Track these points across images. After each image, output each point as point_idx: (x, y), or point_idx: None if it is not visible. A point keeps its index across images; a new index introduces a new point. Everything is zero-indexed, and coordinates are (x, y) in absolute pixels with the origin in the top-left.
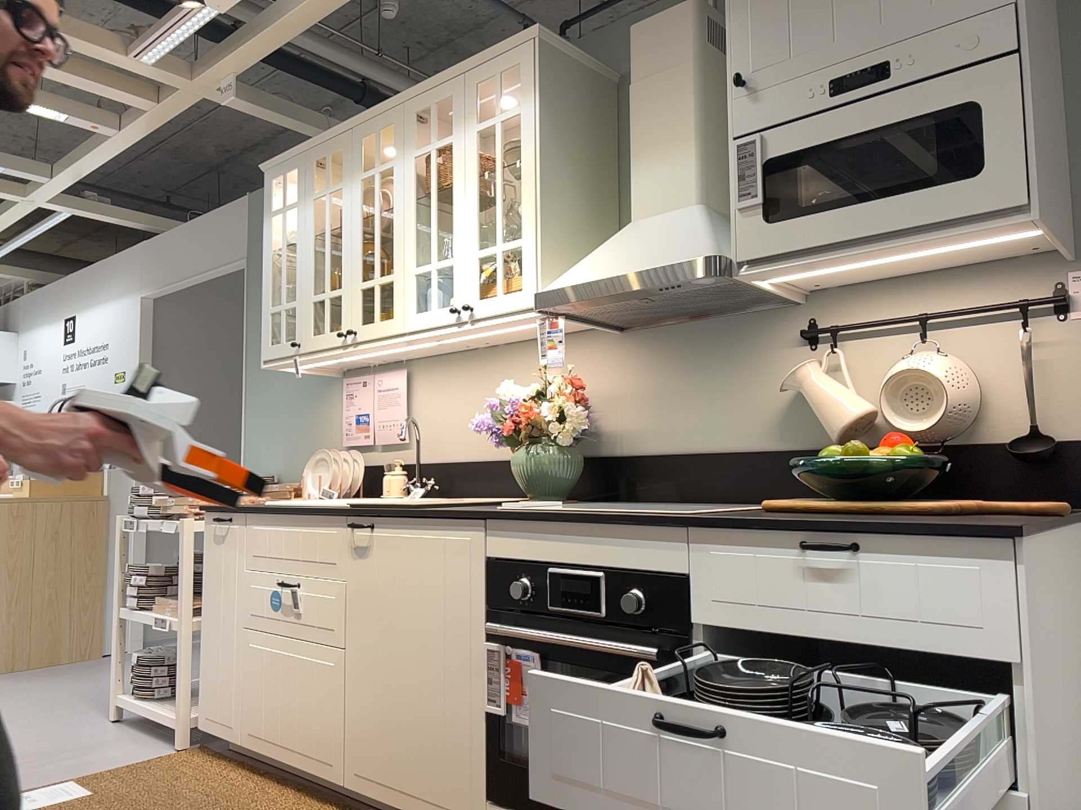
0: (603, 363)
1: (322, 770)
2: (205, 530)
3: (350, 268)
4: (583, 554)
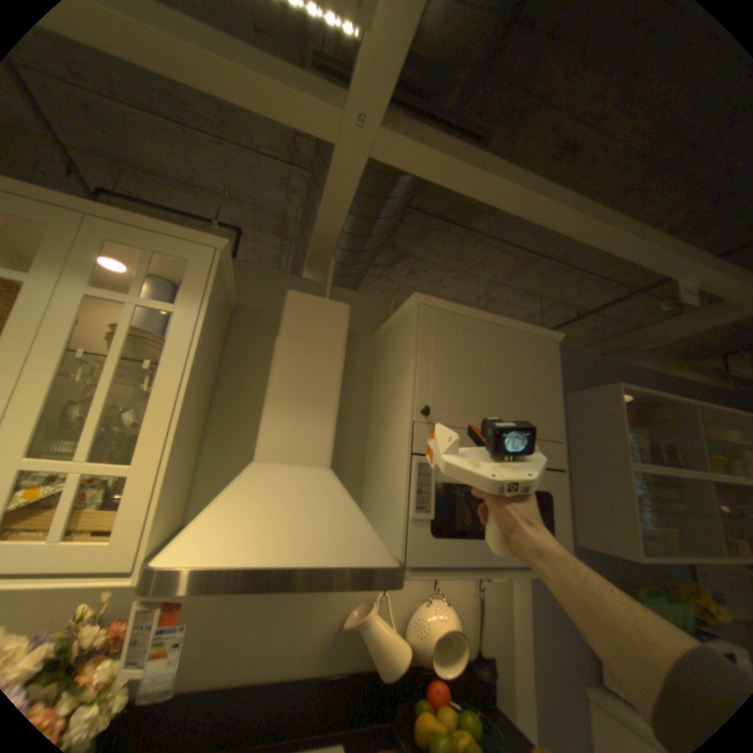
0: None
1: None
2: None
3: None
4: None
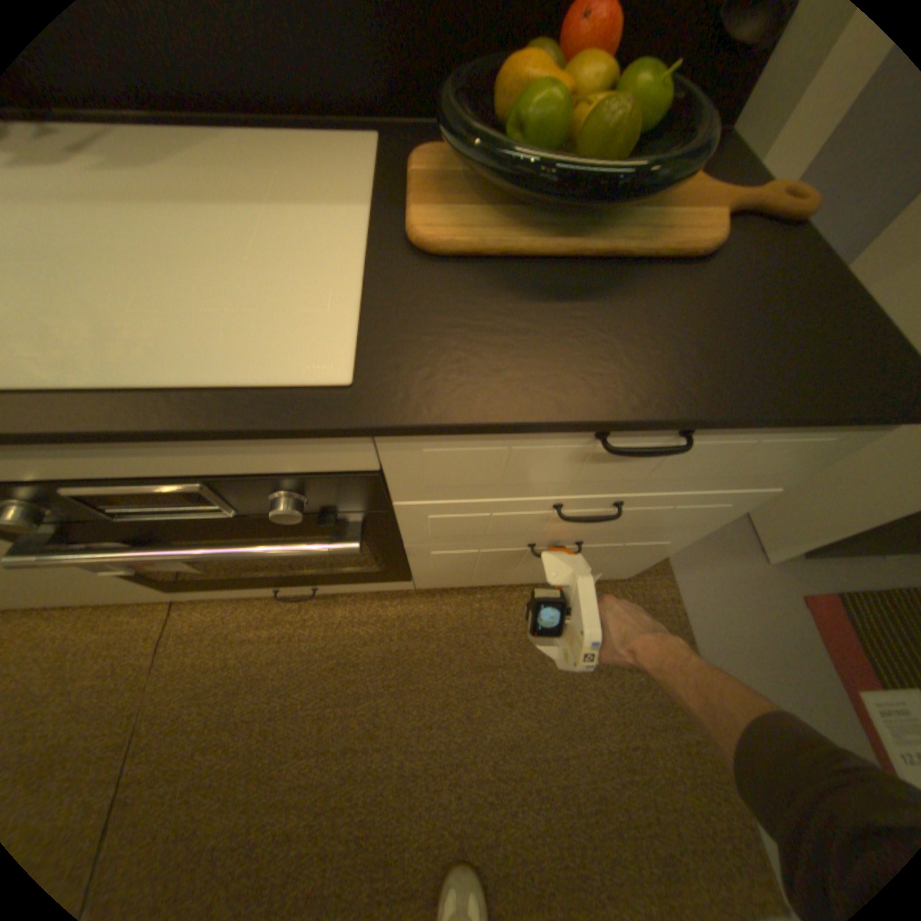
0: None
1: None
2: None
3: None
4: (121, 466)
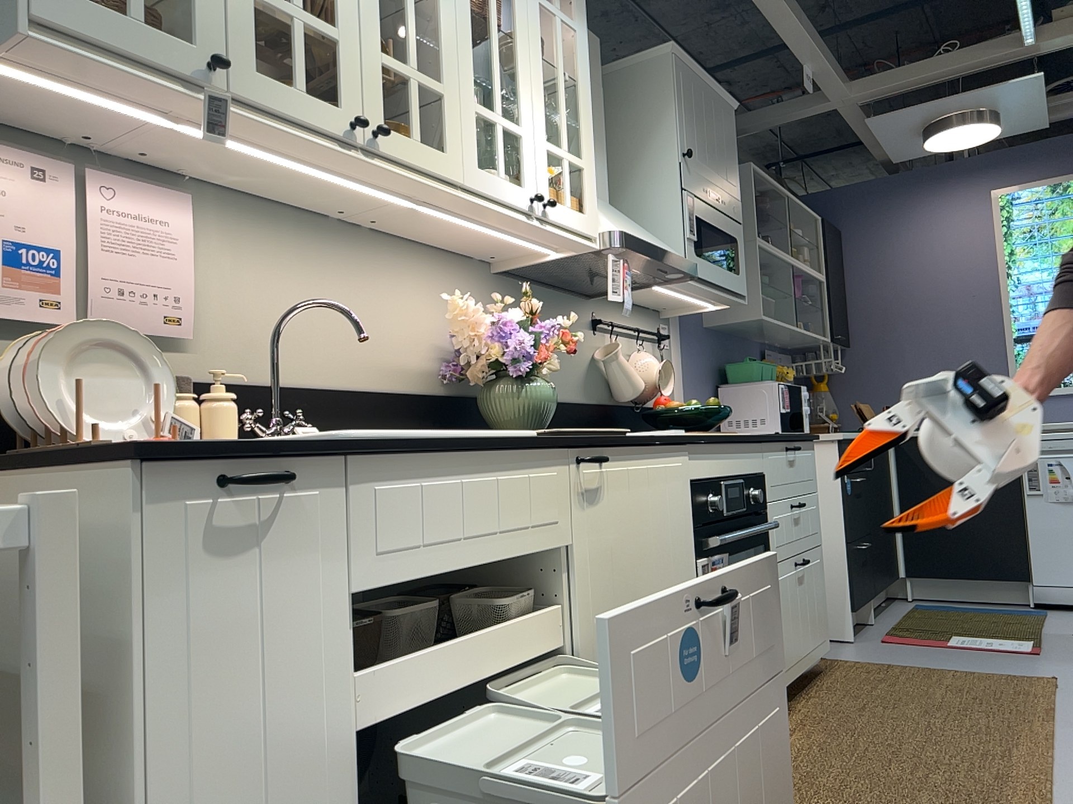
0: (482, 300)
1: None
2: (130, 526)
3: (357, 8)
4: (734, 466)
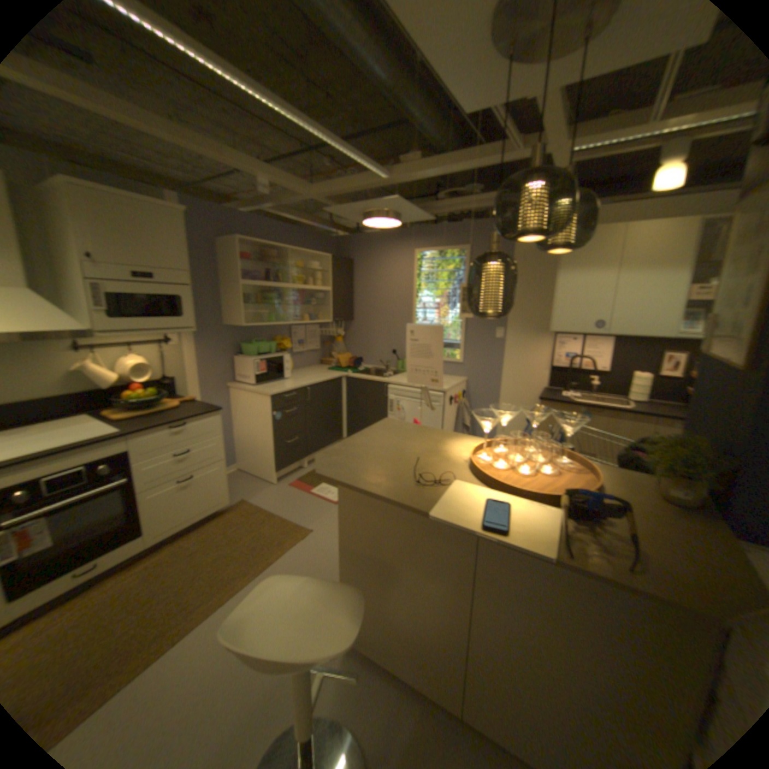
0: None
1: None
2: None
3: None
4: (69, 464)
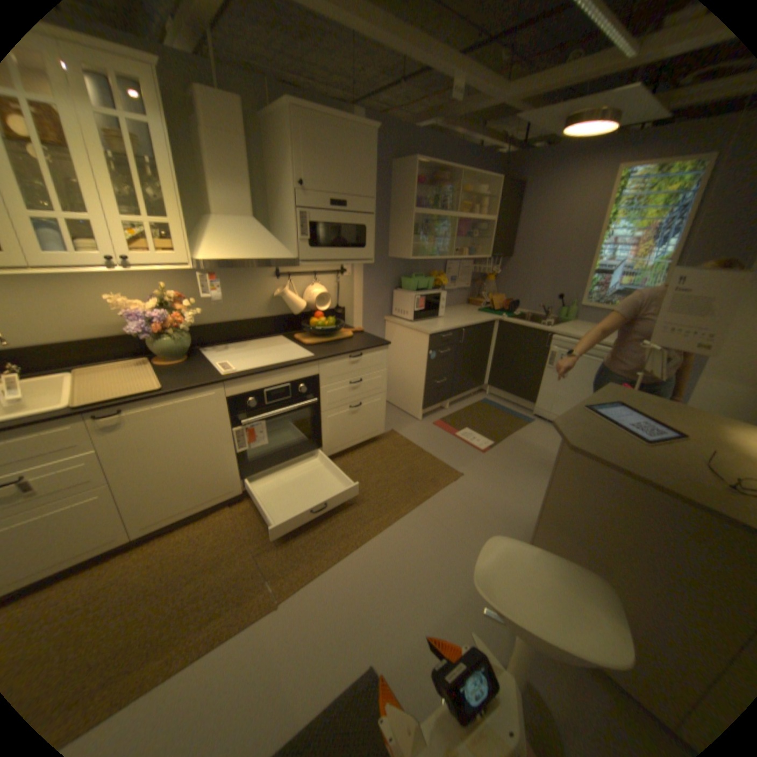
0: (169, 279)
1: (104, 548)
2: None
3: None
4: (279, 380)
